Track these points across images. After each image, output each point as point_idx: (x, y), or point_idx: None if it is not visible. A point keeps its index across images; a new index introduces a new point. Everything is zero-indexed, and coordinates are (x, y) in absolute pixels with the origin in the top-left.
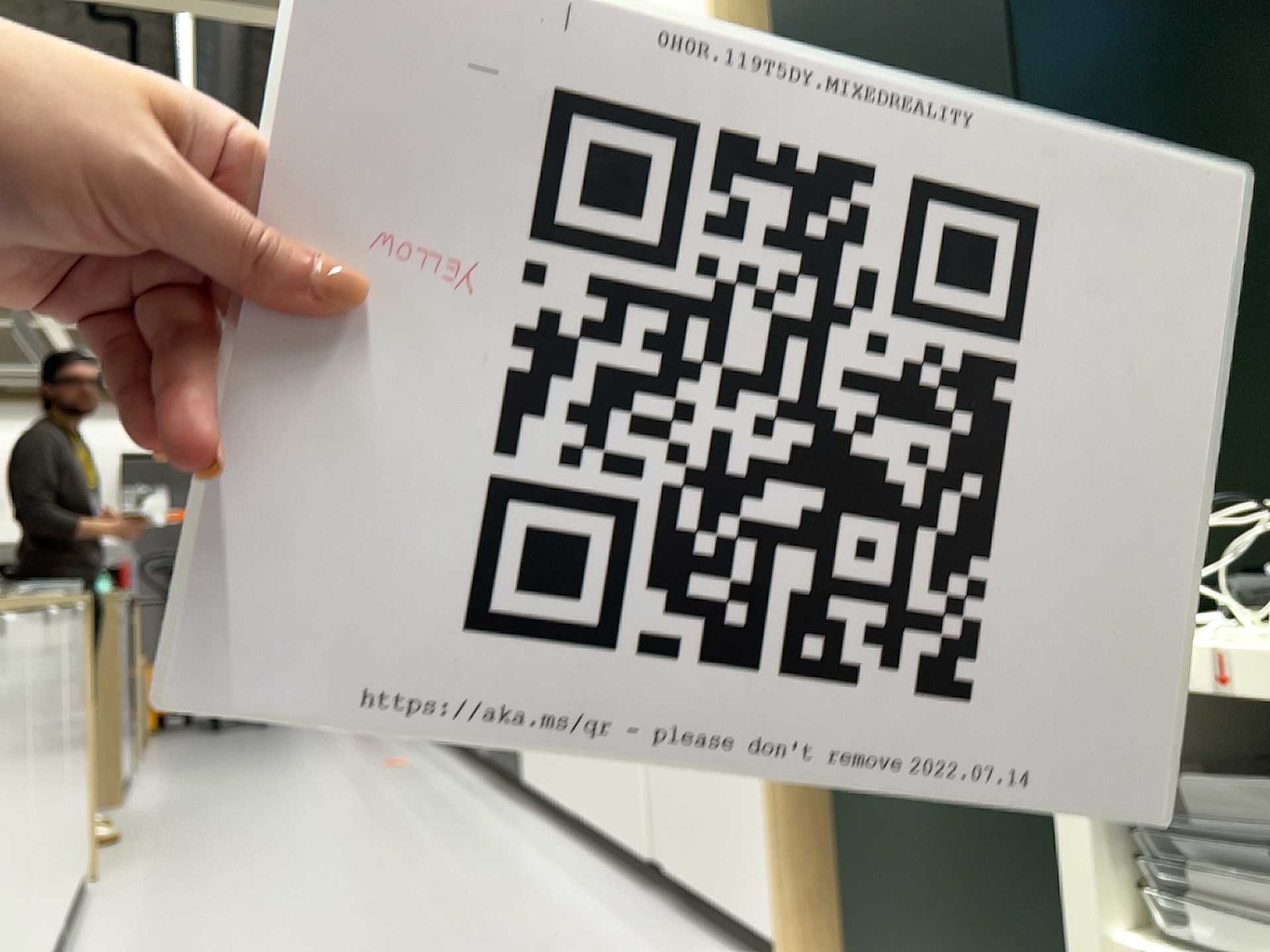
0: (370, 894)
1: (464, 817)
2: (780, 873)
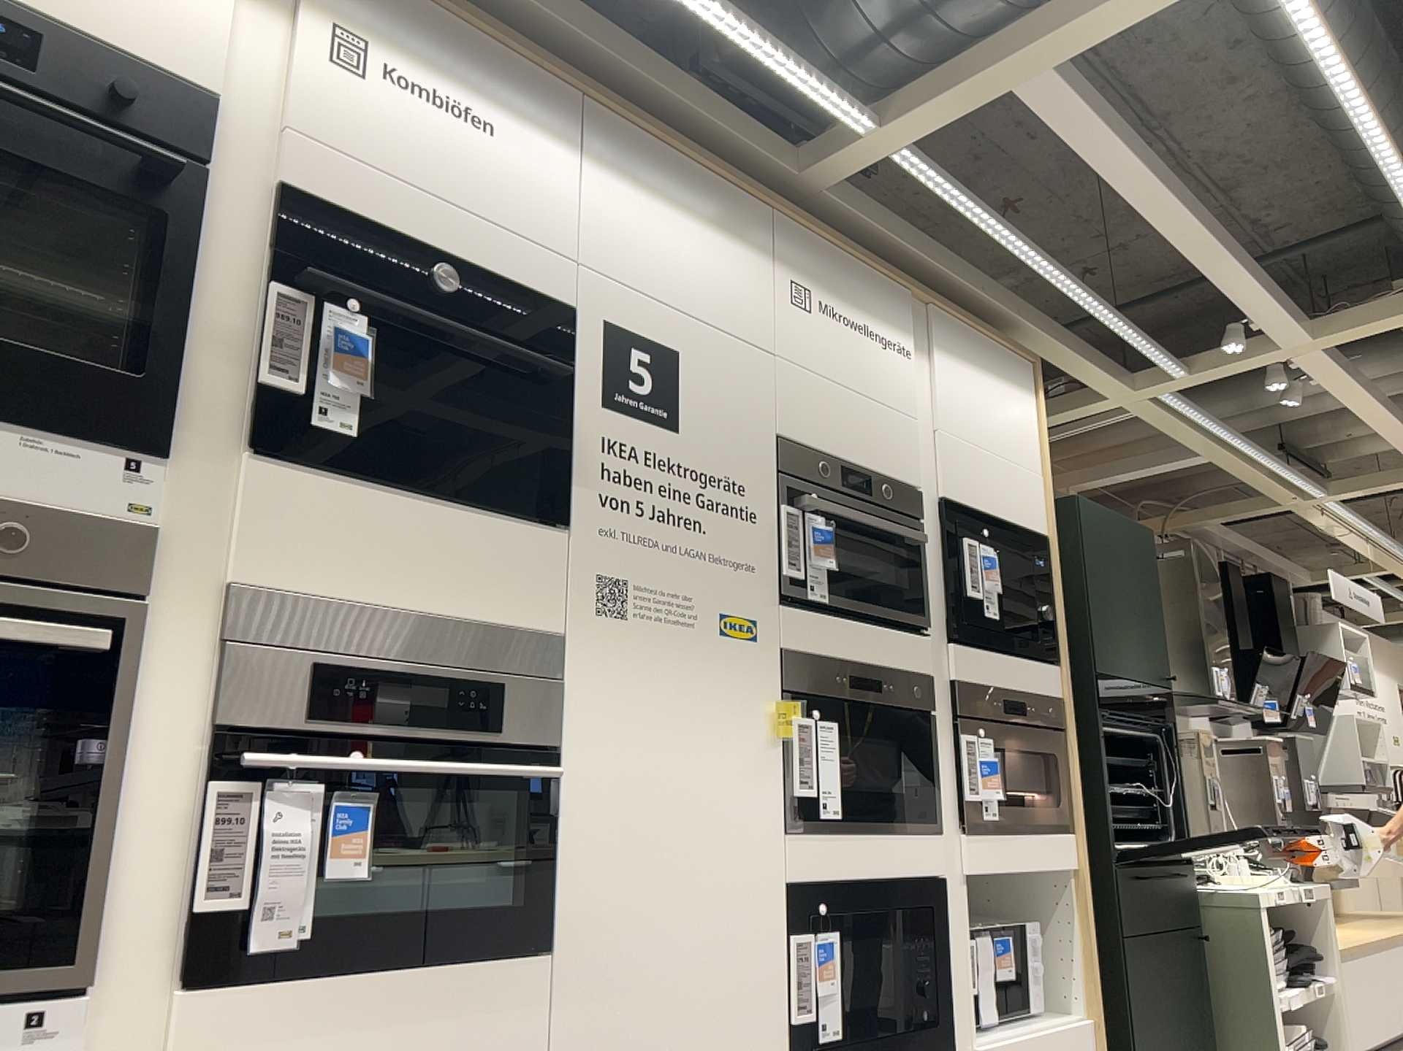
0: None
1: None
2: None
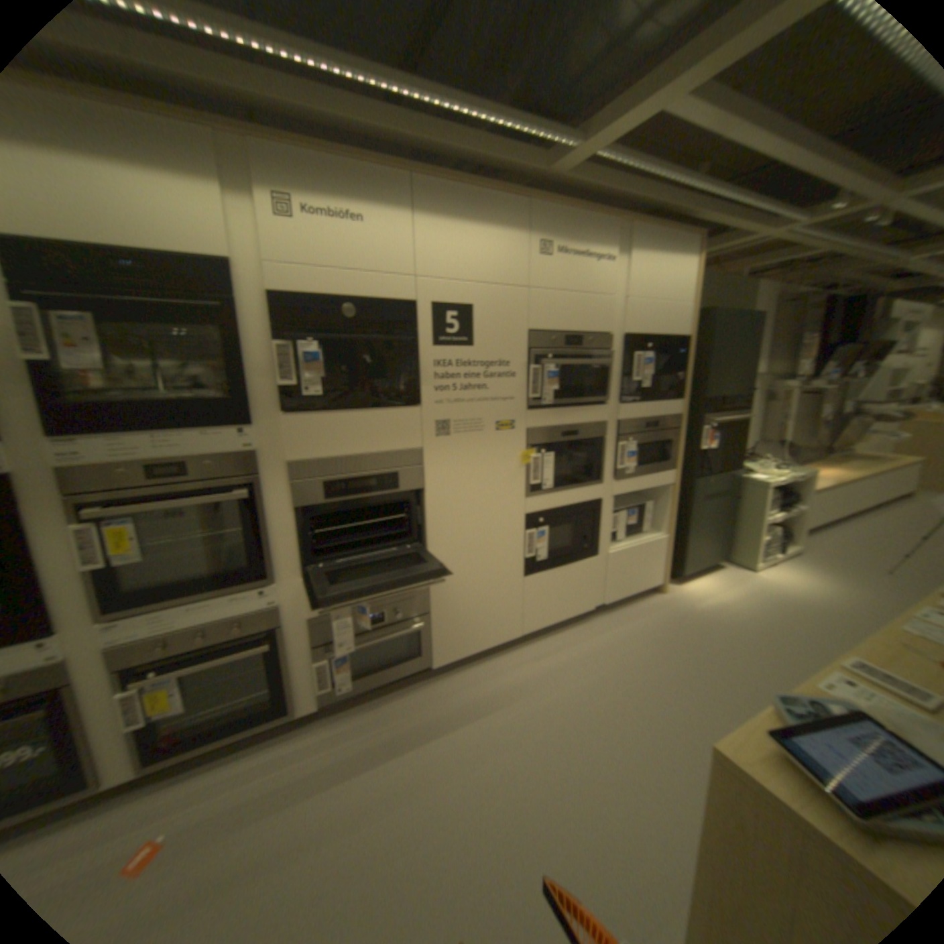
0: (617, 723)
1: (450, 714)
2: (668, 565)
